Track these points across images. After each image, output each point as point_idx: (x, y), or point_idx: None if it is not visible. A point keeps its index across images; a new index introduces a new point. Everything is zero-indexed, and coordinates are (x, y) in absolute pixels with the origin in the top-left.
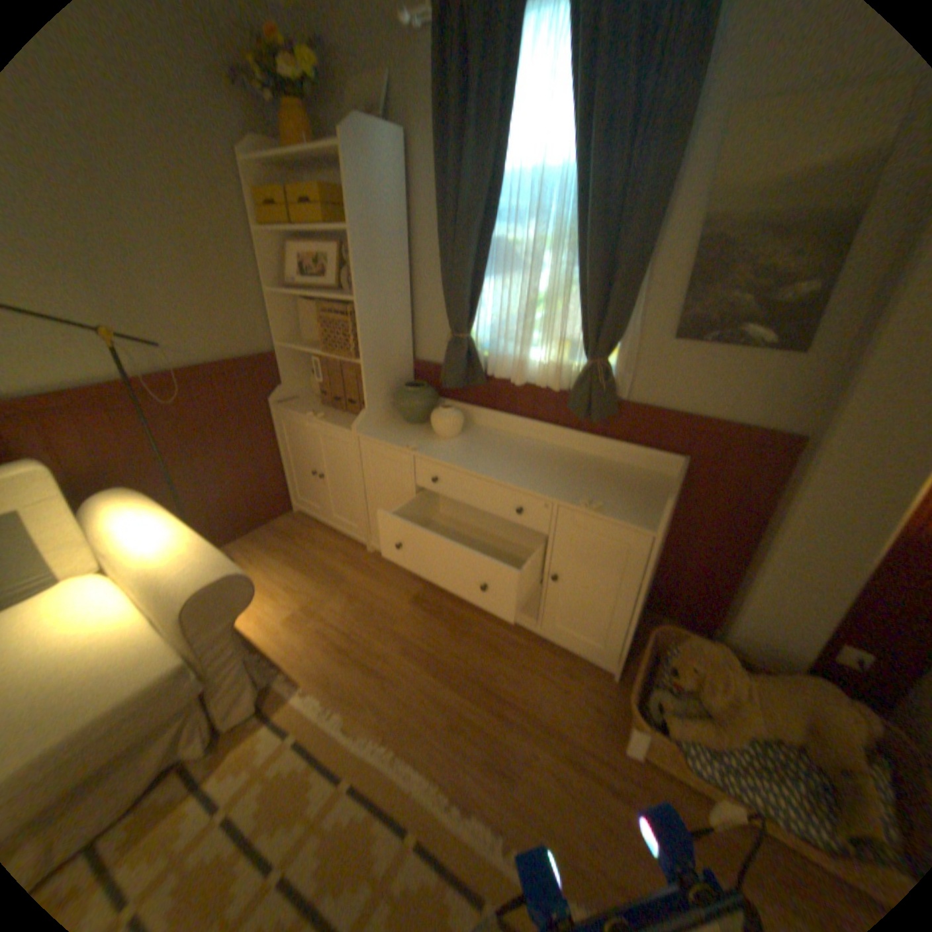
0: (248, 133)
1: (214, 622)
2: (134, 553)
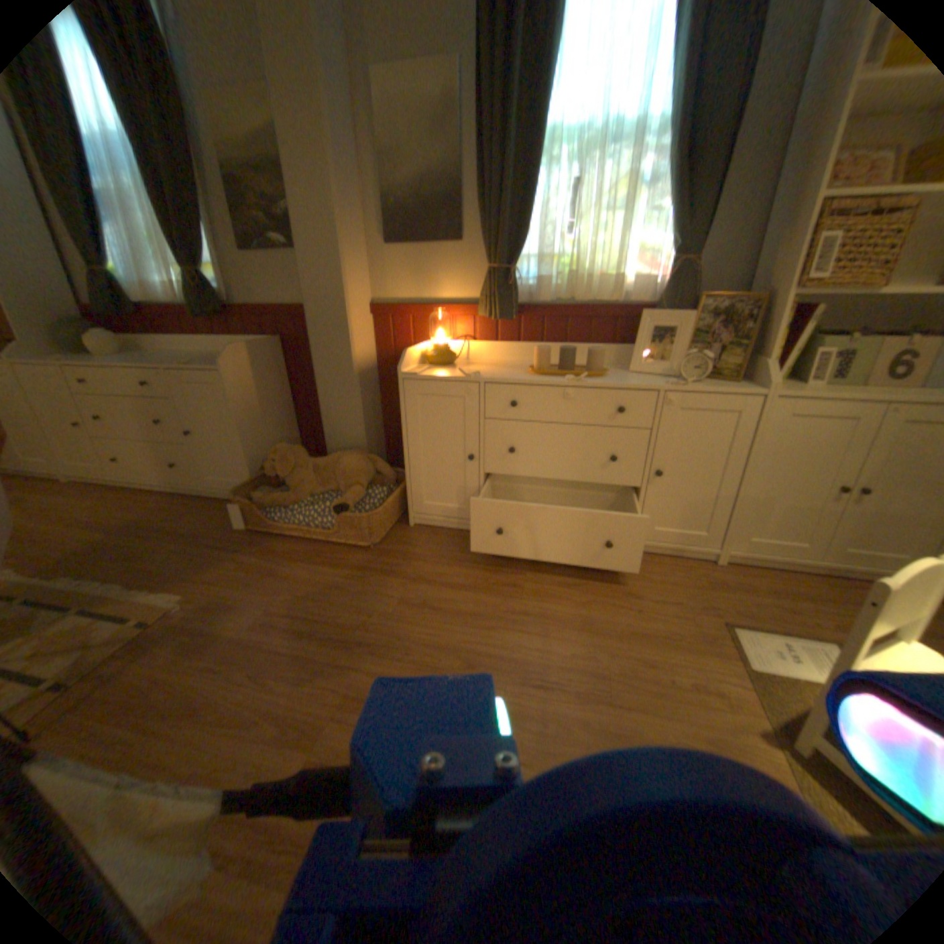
0: None
1: None
2: None
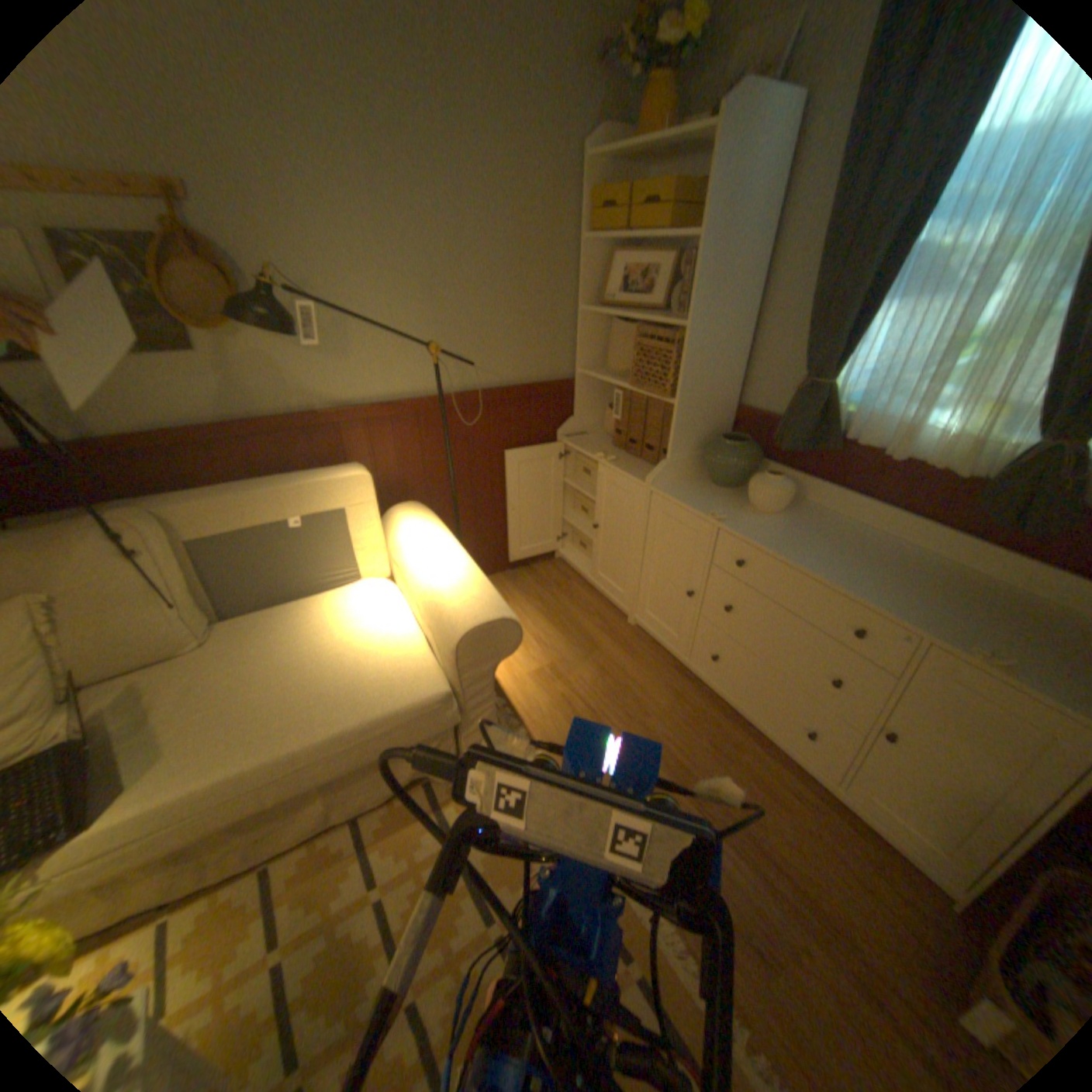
0: (602, 120)
1: (483, 659)
2: (425, 570)
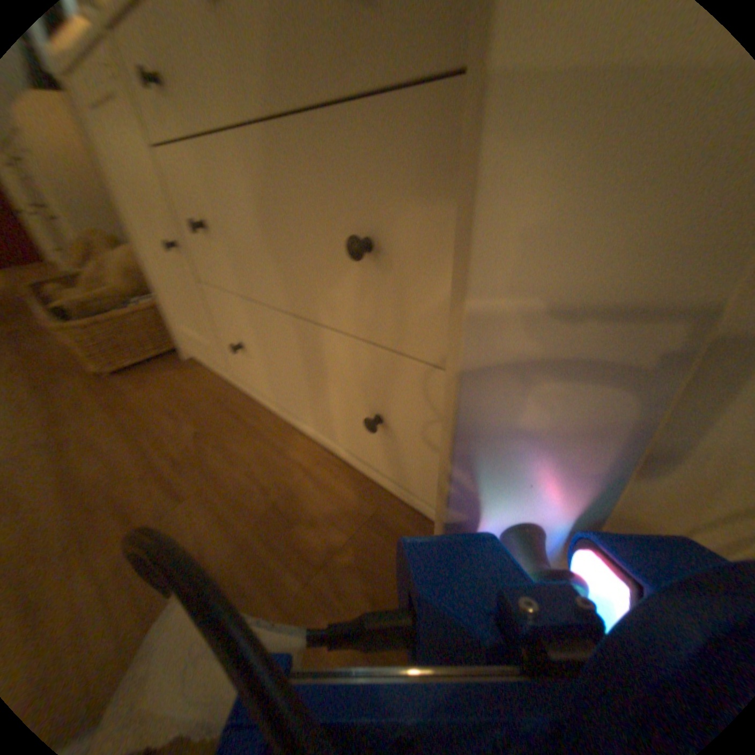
0: None
1: None
2: None
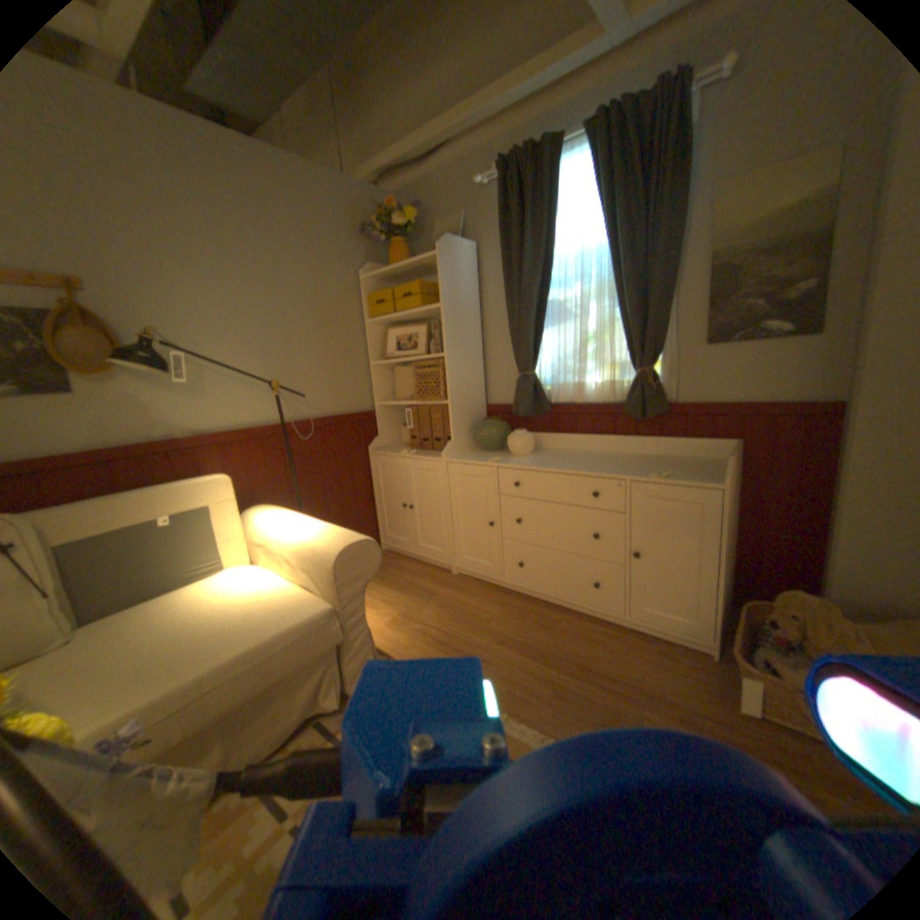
0: (366, 261)
1: (354, 578)
2: (290, 532)
